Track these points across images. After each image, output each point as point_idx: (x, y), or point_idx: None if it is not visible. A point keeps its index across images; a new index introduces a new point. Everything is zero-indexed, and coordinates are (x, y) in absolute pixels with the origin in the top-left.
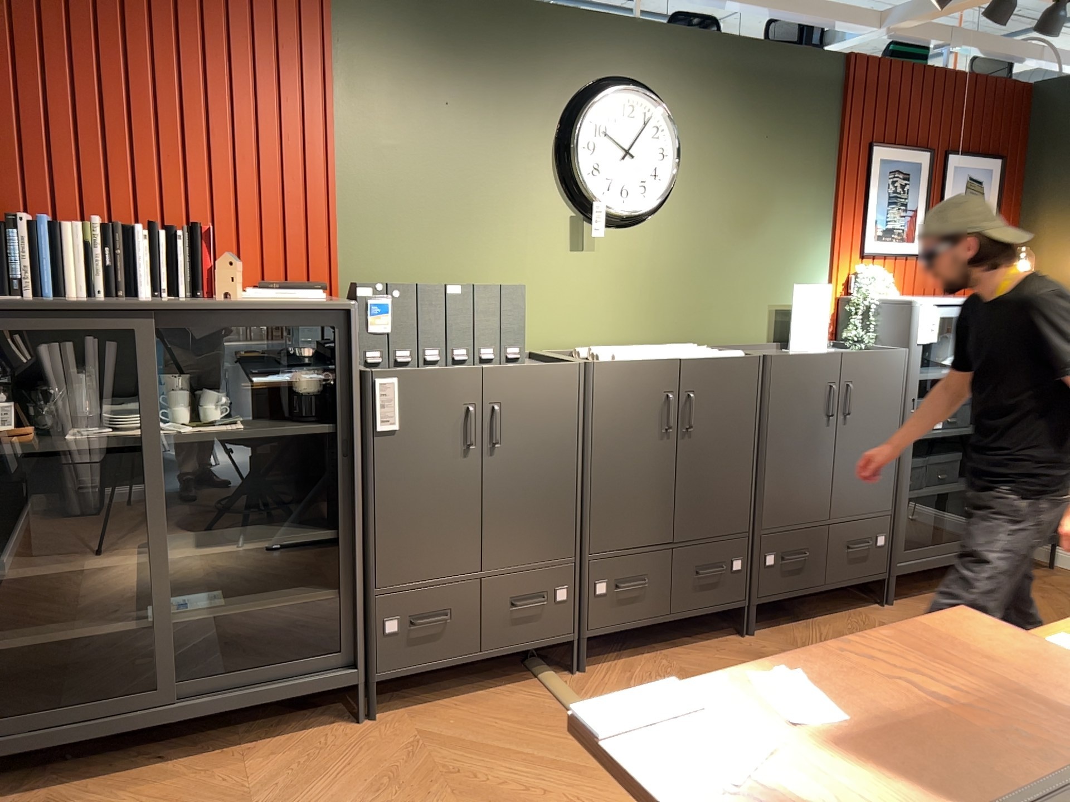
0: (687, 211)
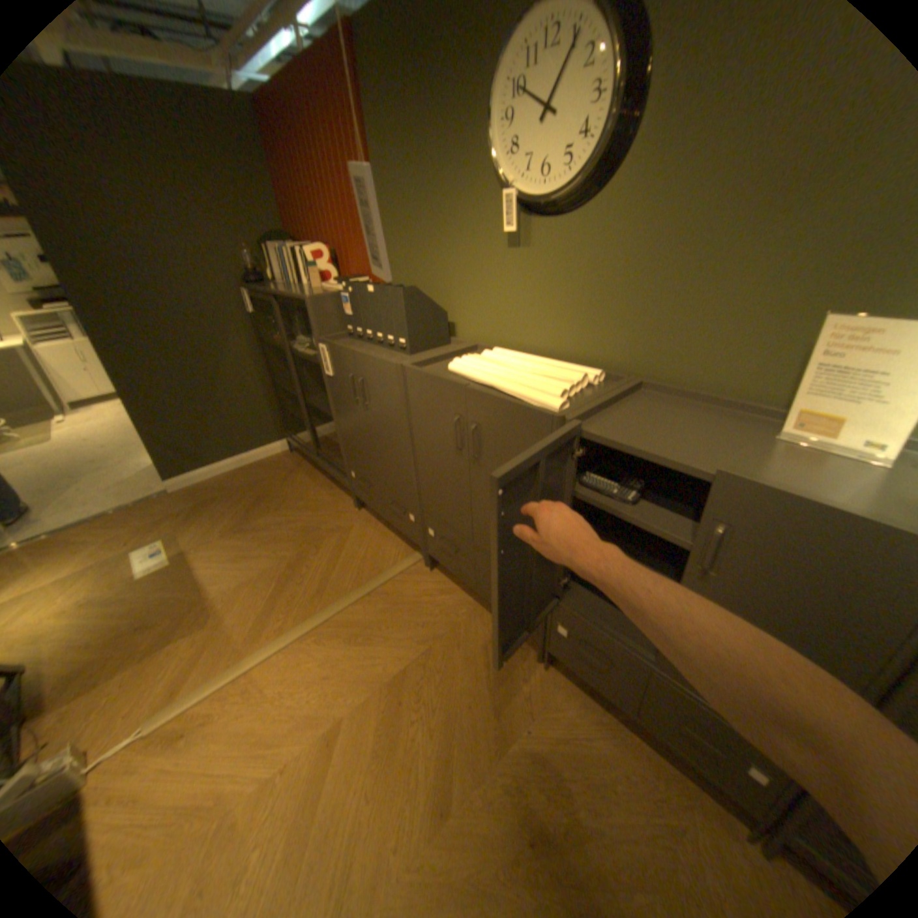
0: (654, 175)
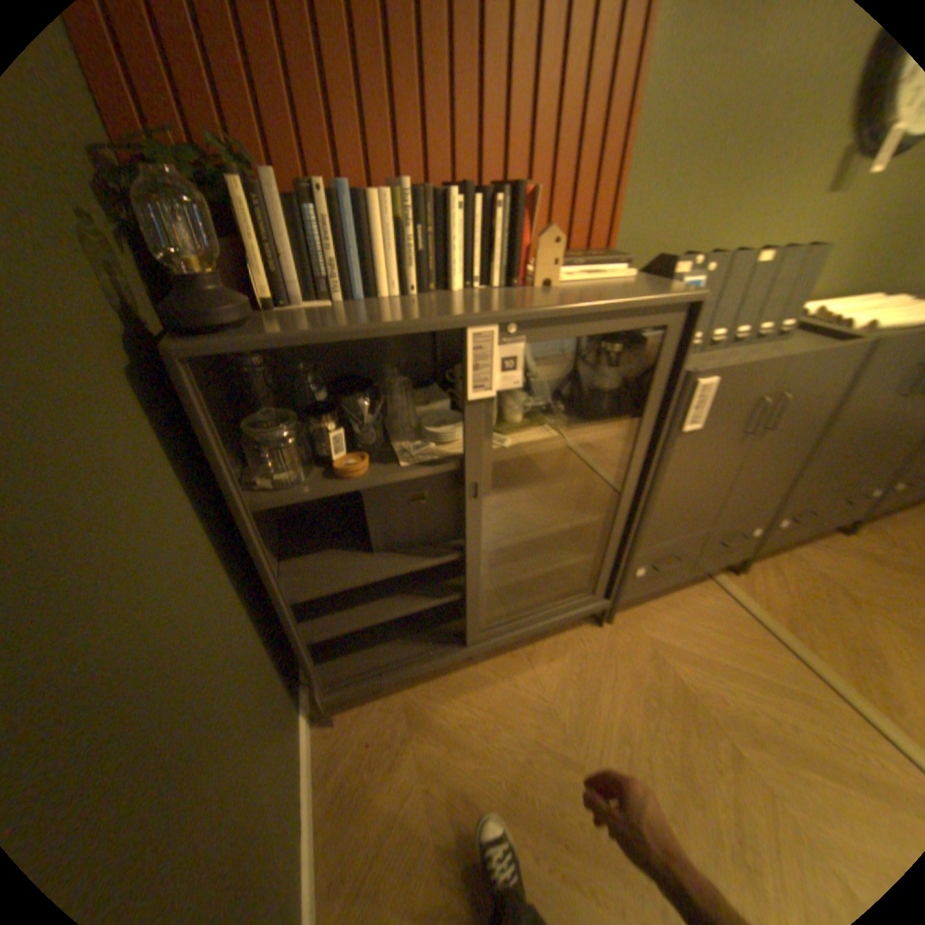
0: None
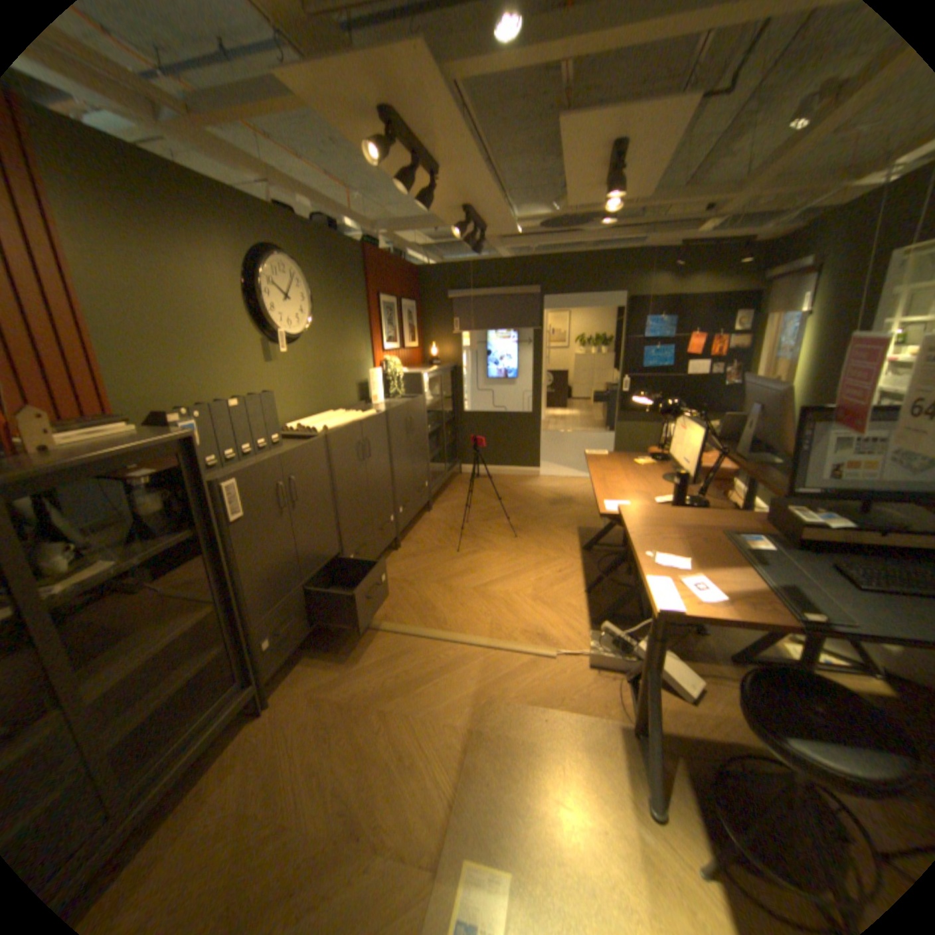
0: (316, 332)
